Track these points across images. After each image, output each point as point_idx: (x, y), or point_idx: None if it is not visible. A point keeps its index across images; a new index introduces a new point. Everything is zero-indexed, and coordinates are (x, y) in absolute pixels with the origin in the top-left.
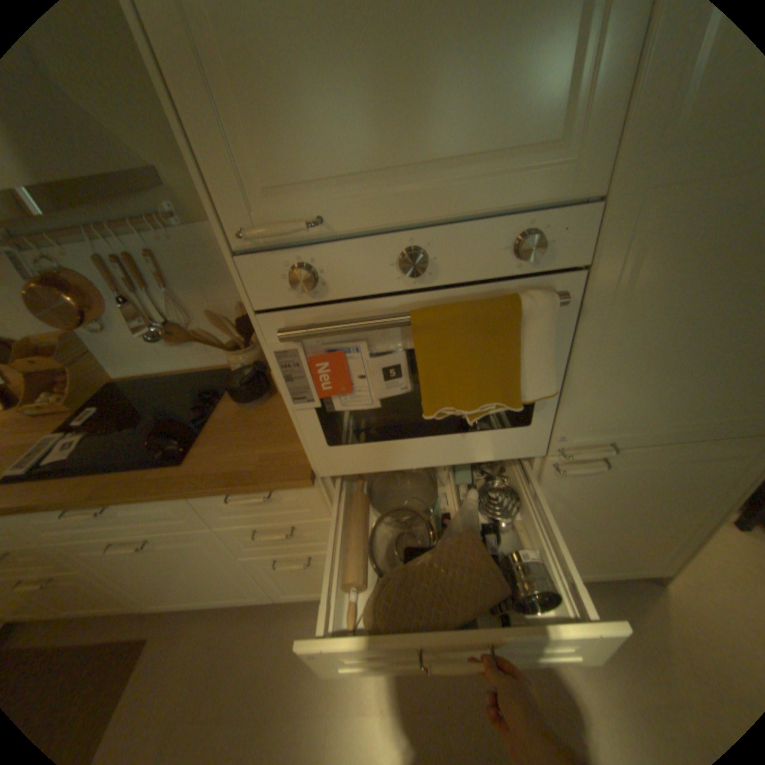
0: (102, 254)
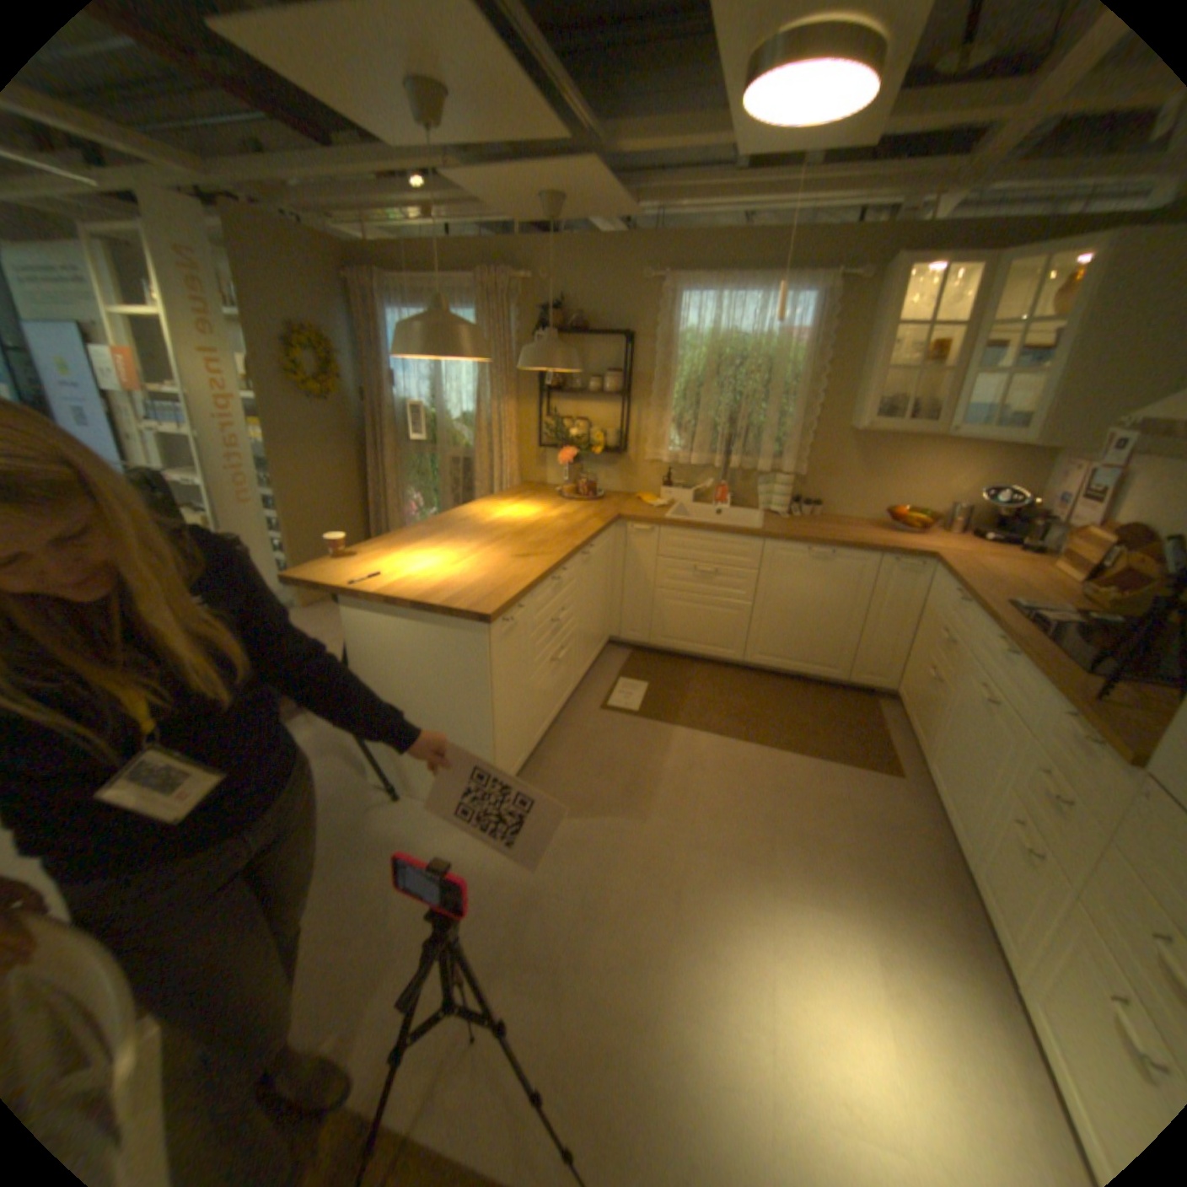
0: None
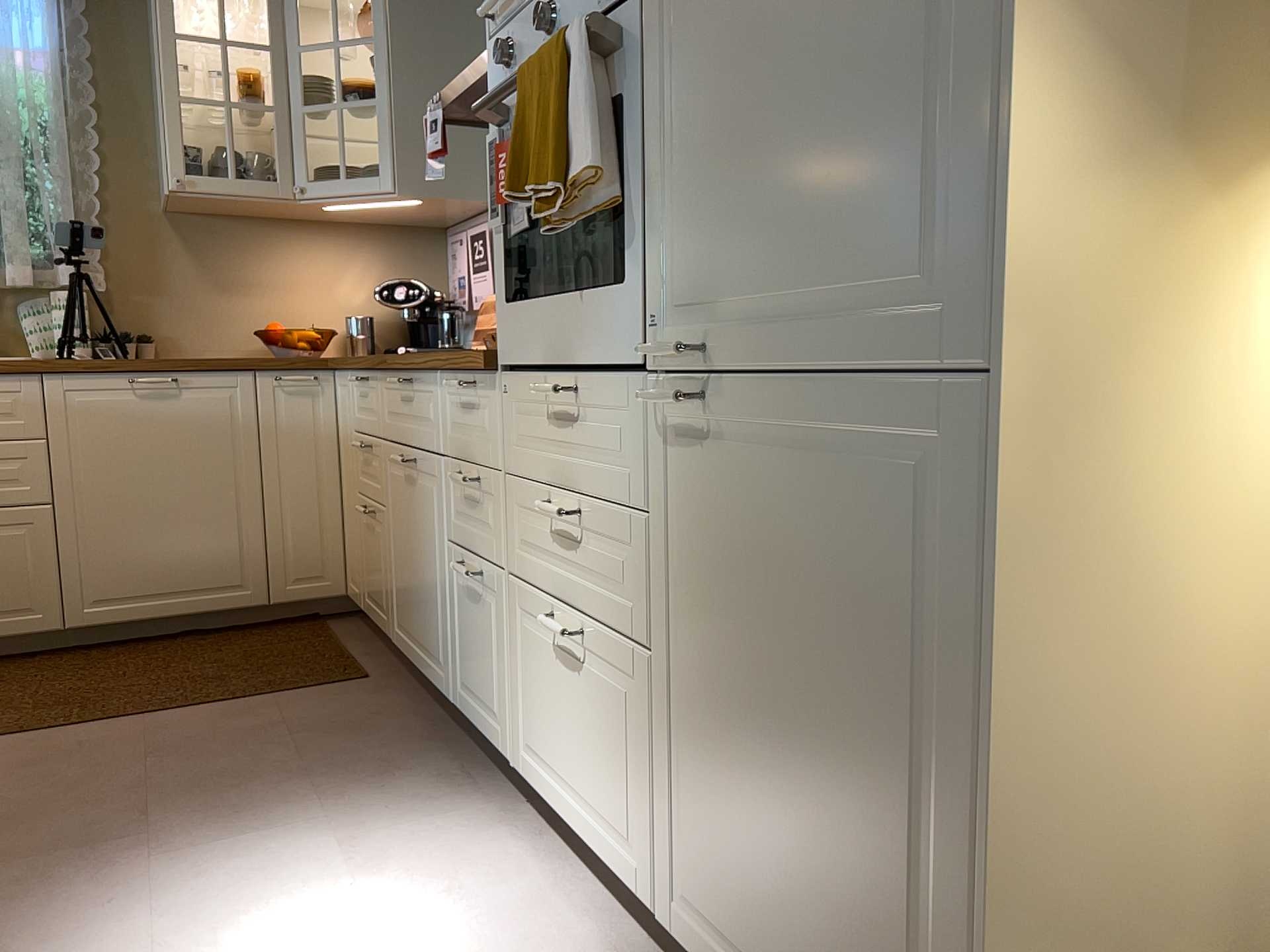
0: None
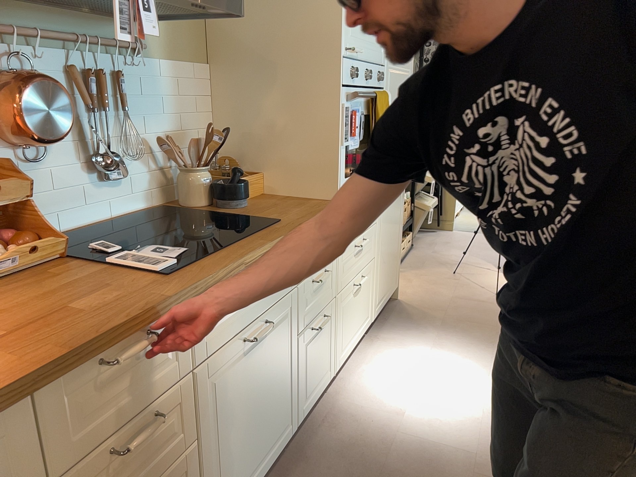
0: (79, 68)
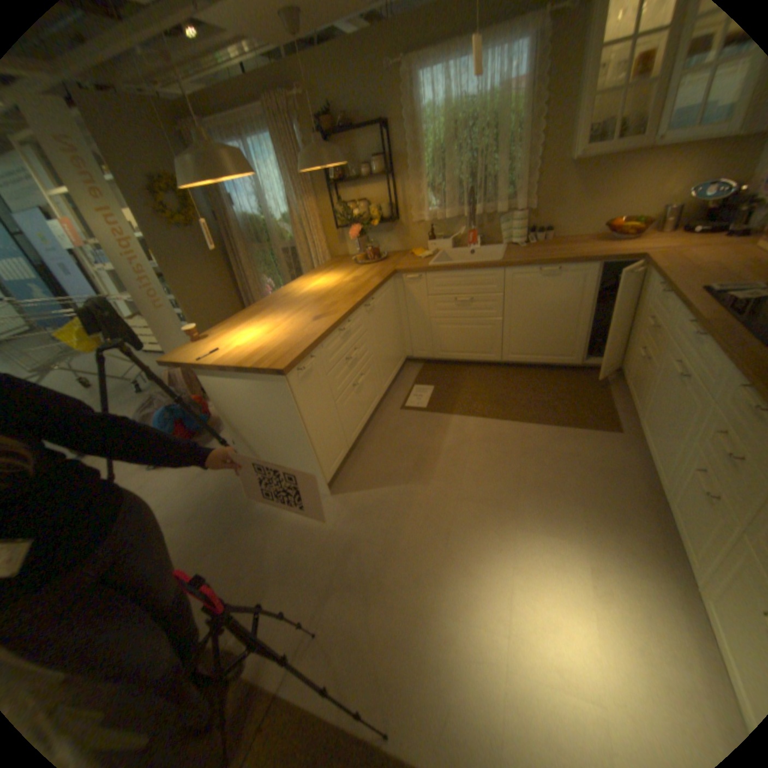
0: None
